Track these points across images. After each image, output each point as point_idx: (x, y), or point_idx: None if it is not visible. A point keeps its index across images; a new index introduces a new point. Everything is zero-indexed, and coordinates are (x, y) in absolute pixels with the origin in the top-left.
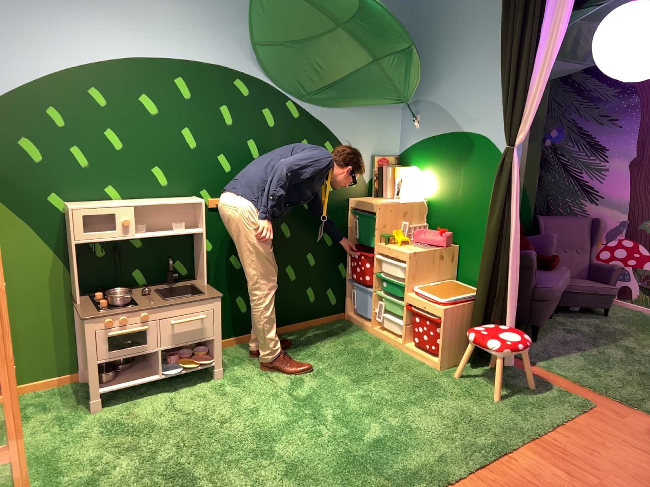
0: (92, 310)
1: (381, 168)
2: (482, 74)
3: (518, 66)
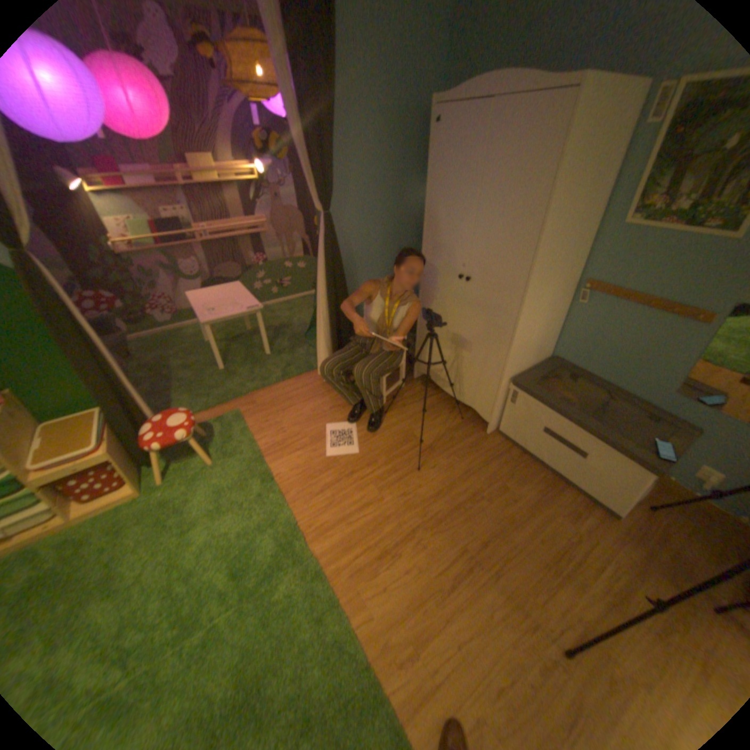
0: None
1: None
2: None
3: None
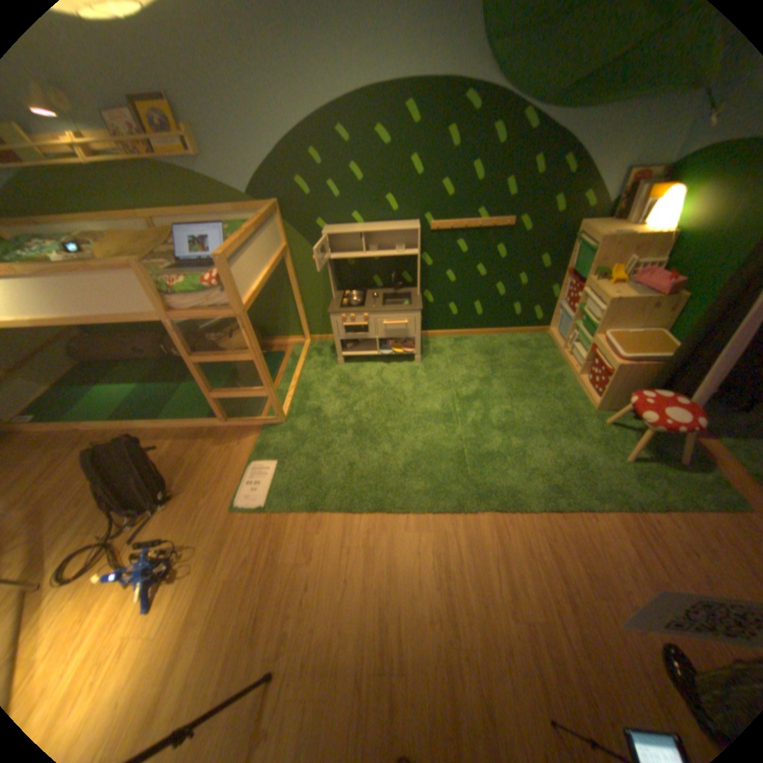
0: (337, 306)
1: (635, 185)
2: None
3: None
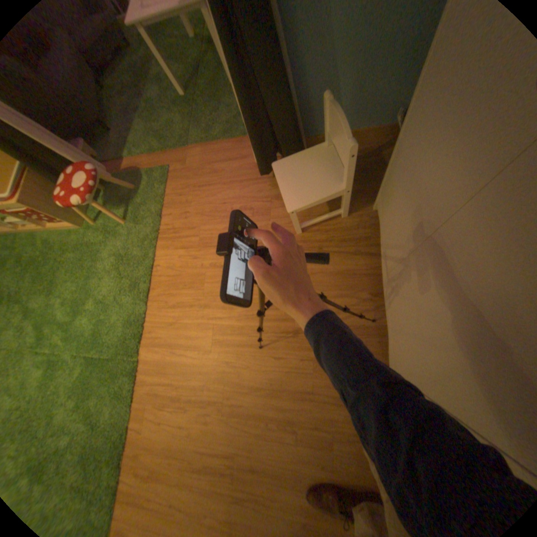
0: None
1: None
2: None
3: None
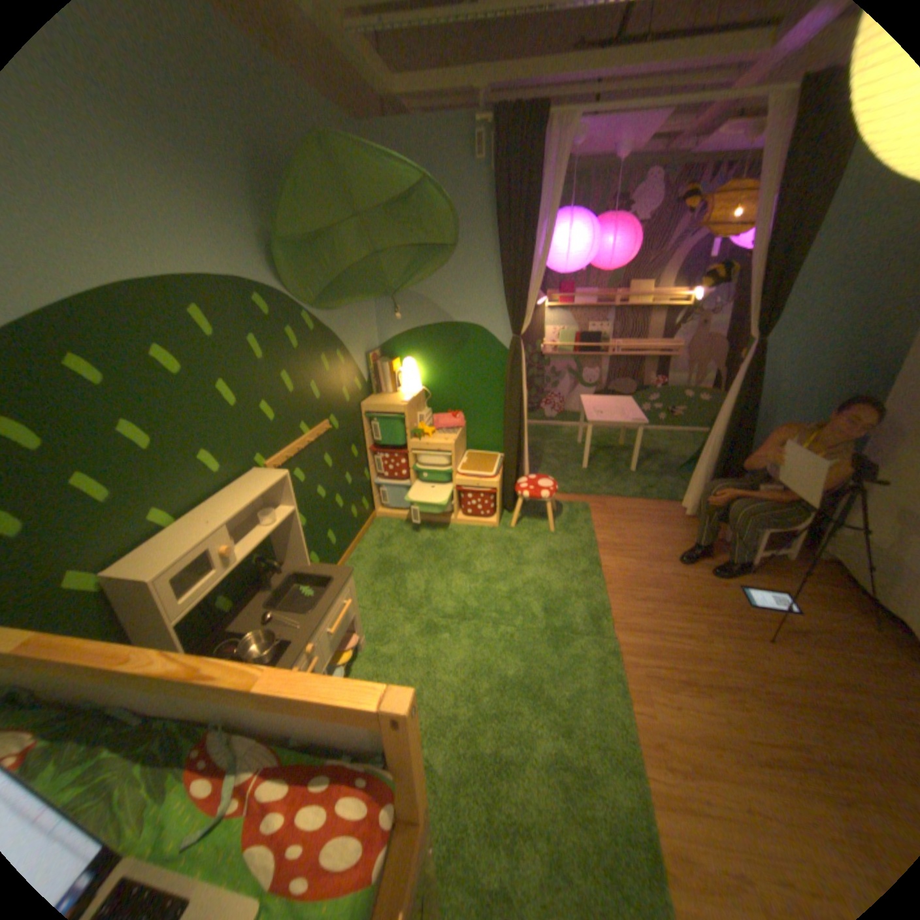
0: None
1: (375, 366)
2: (469, 269)
3: (521, 267)
